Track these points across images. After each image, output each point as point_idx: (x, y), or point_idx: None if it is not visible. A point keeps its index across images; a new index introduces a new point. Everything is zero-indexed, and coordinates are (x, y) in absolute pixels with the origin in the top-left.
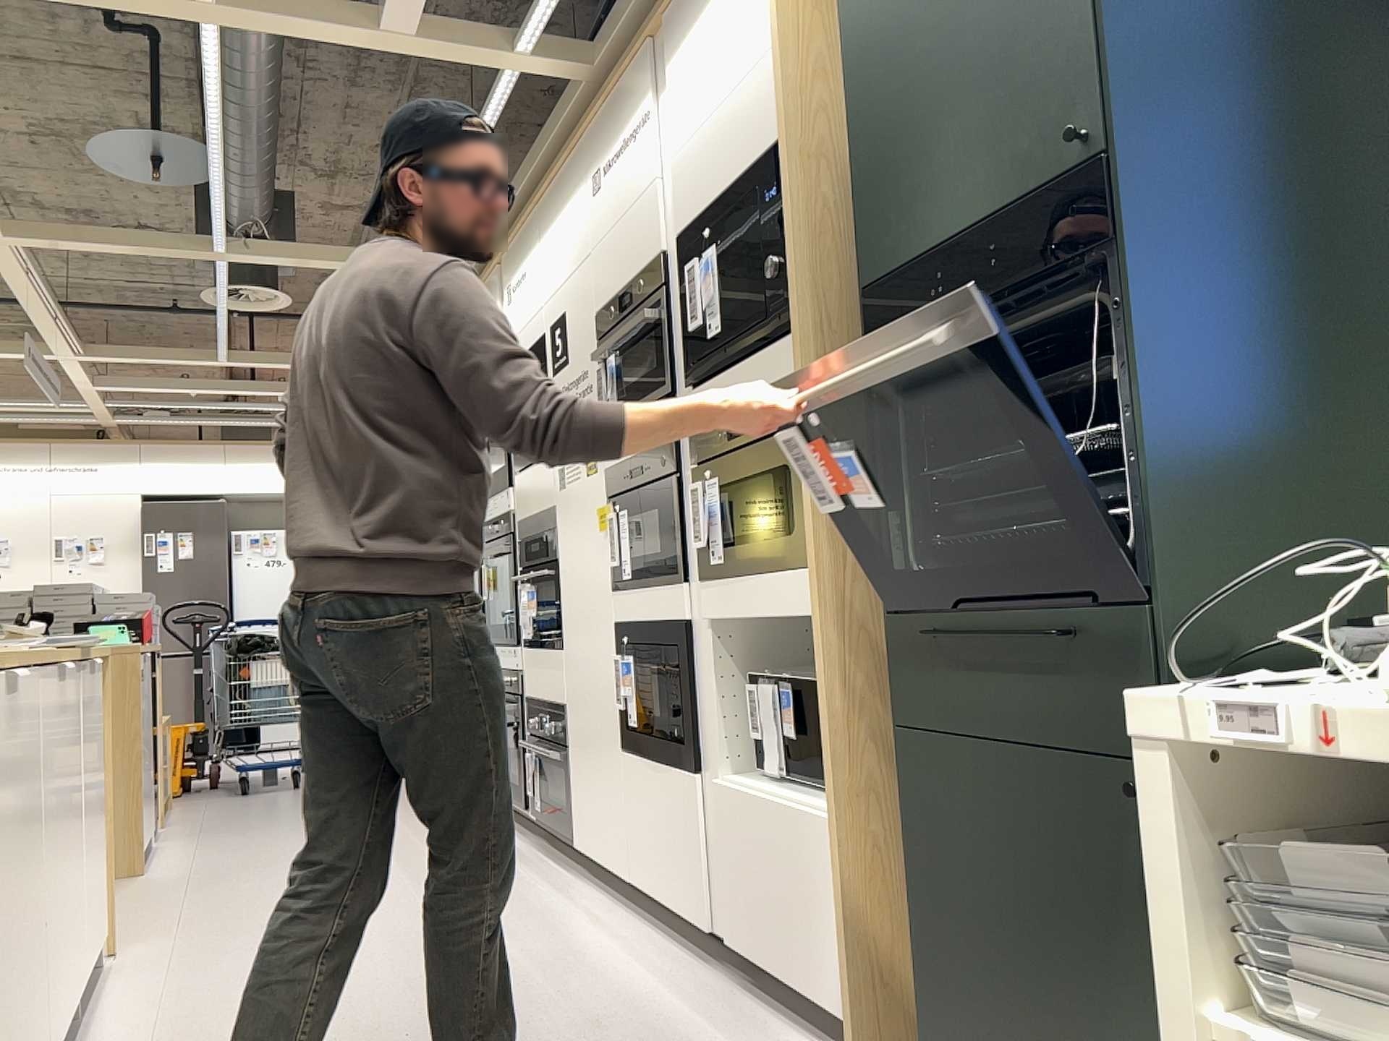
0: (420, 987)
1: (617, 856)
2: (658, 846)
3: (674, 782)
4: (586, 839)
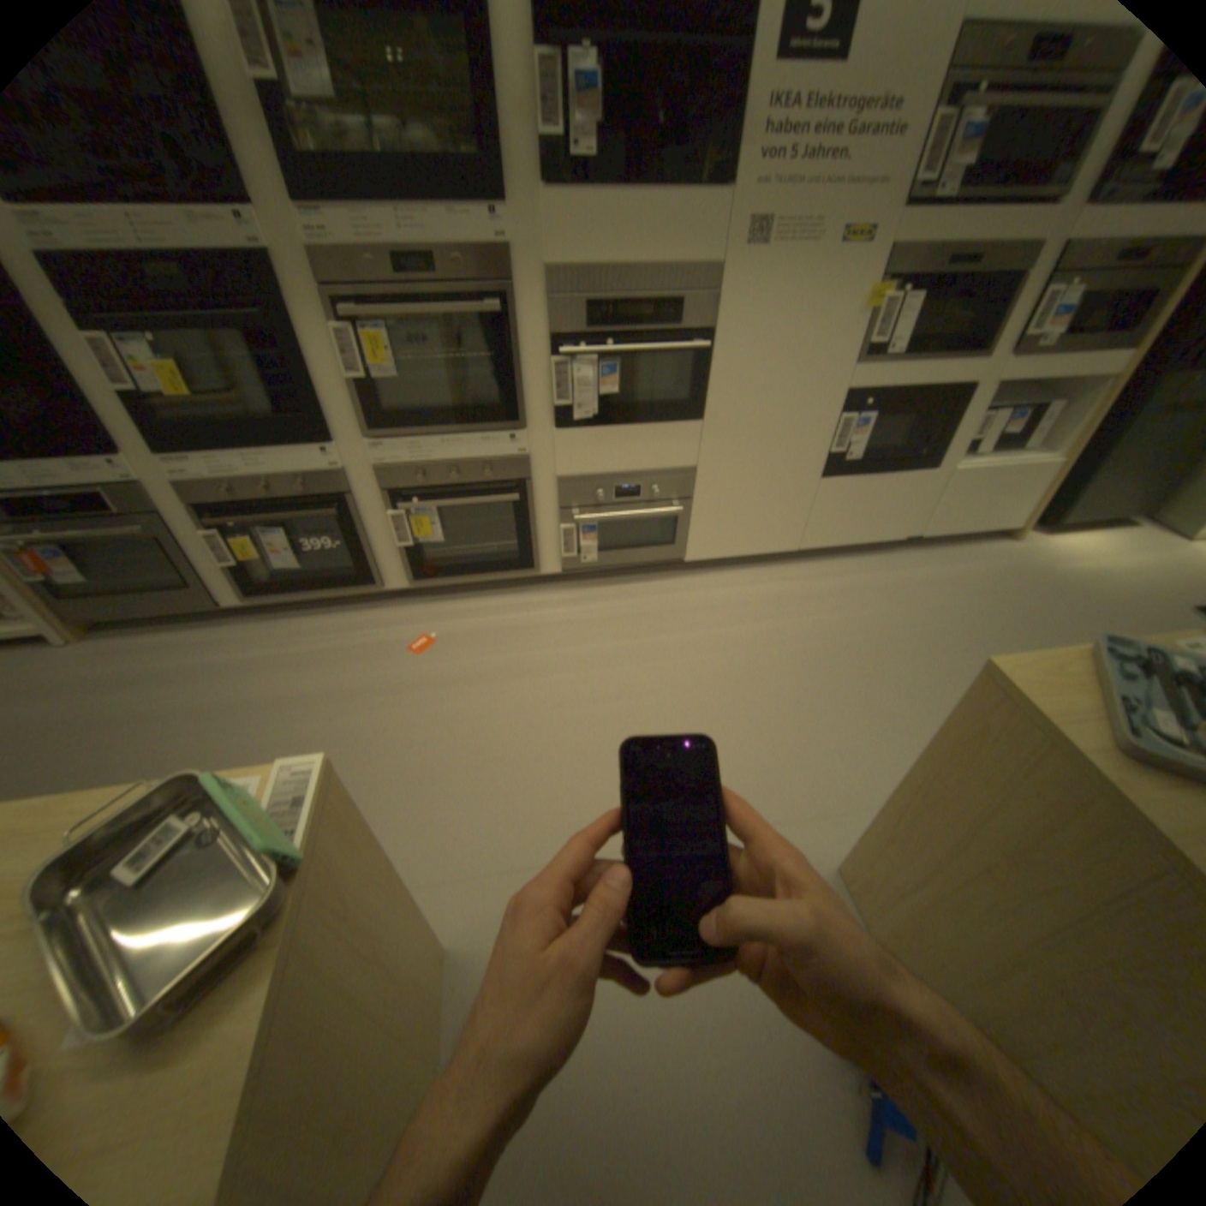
0: (918, 654)
1: (779, 543)
2: (856, 519)
3: (901, 480)
4: (717, 549)
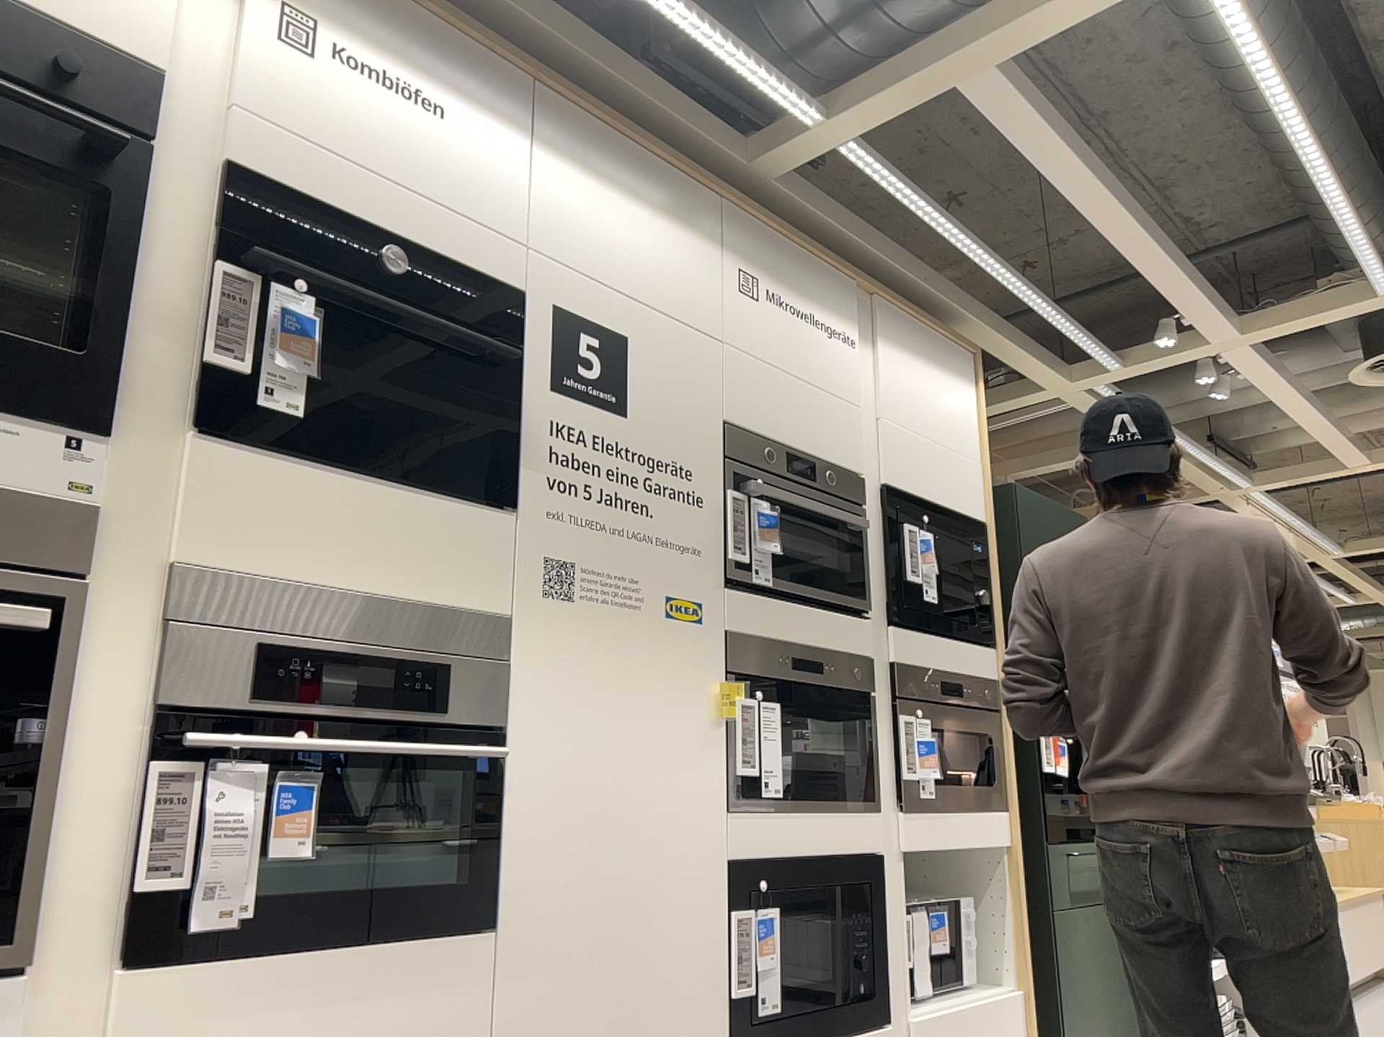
0: None
1: None
2: None
3: None
4: None
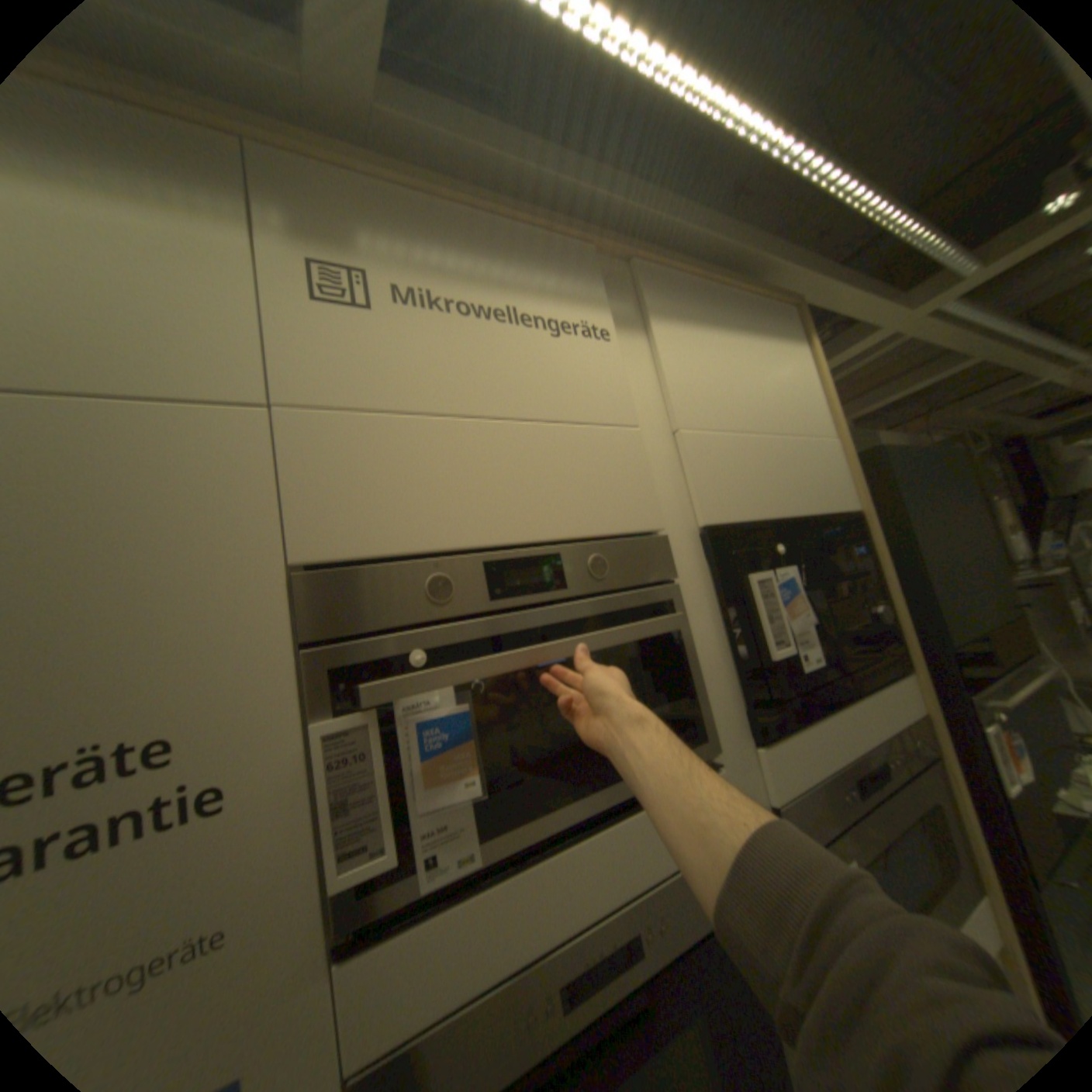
0: None
1: None
2: None
3: None
4: None
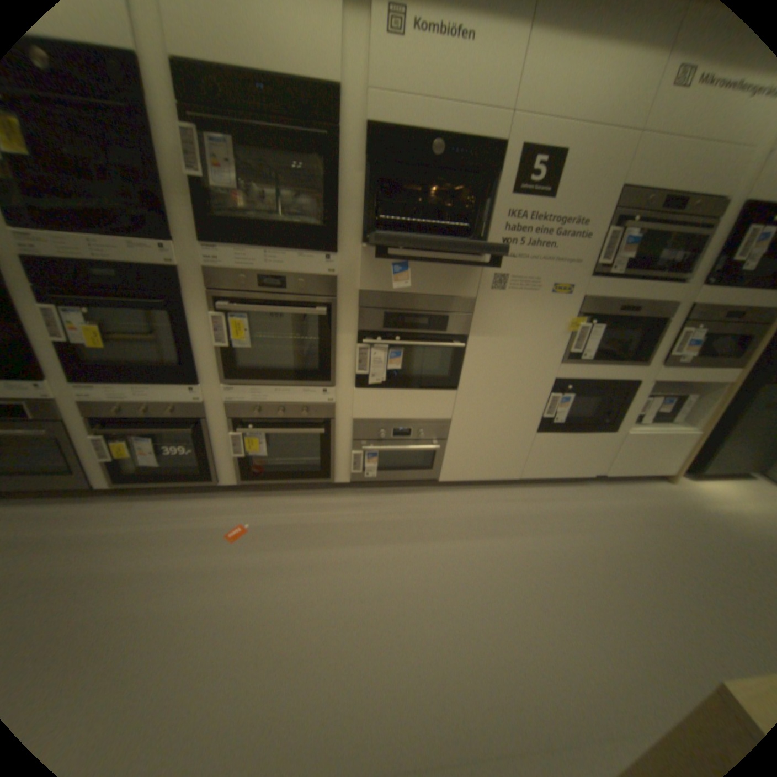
0: (615, 577)
1: (506, 473)
2: (561, 461)
3: (592, 438)
4: (463, 474)
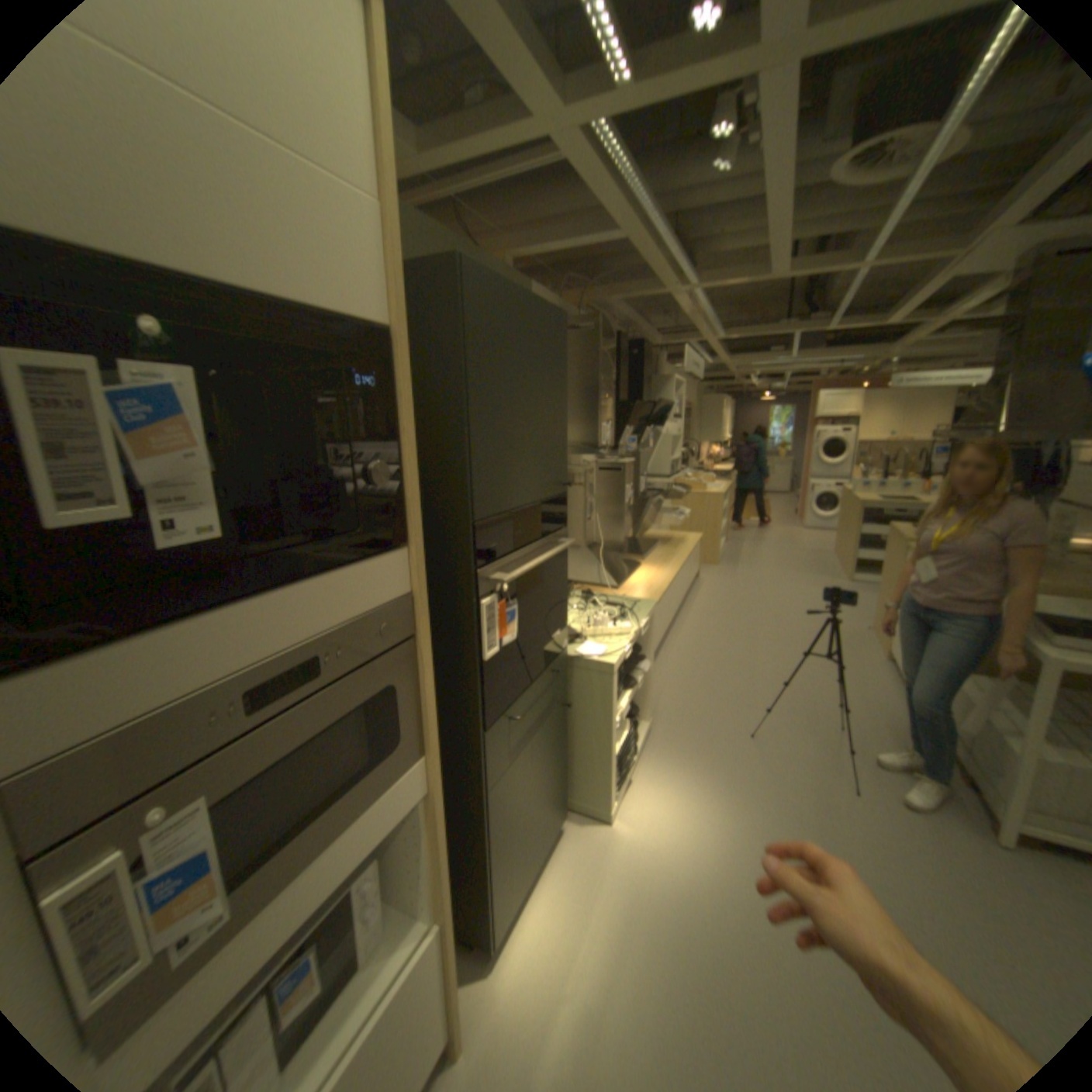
0: None
1: None
2: None
3: None
4: None
